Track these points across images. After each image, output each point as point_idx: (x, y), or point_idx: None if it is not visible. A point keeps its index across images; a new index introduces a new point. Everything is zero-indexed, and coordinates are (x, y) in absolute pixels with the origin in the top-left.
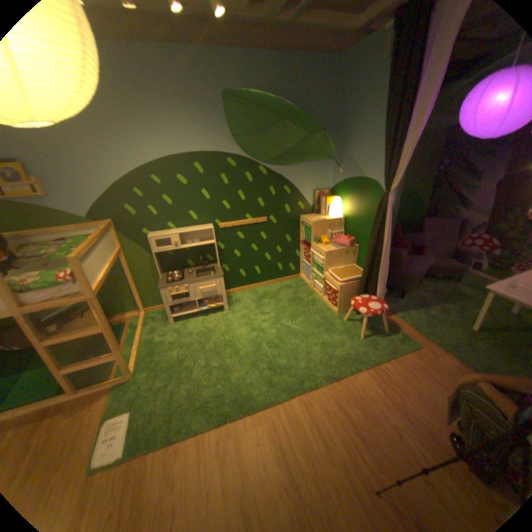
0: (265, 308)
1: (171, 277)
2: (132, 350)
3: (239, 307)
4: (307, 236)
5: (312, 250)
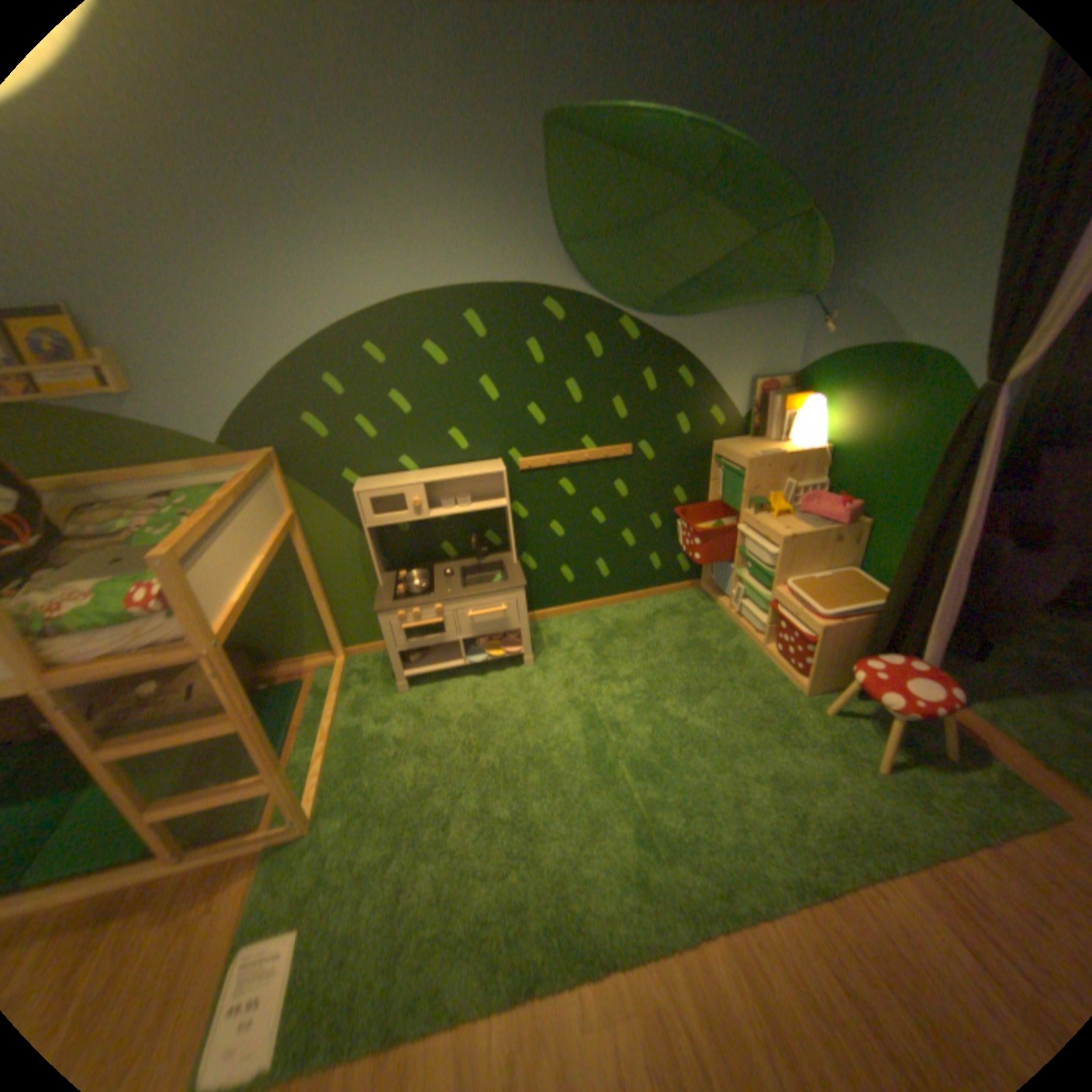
0: (620, 665)
1: (405, 584)
2: (314, 755)
3: (558, 657)
4: (730, 493)
5: (743, 527)
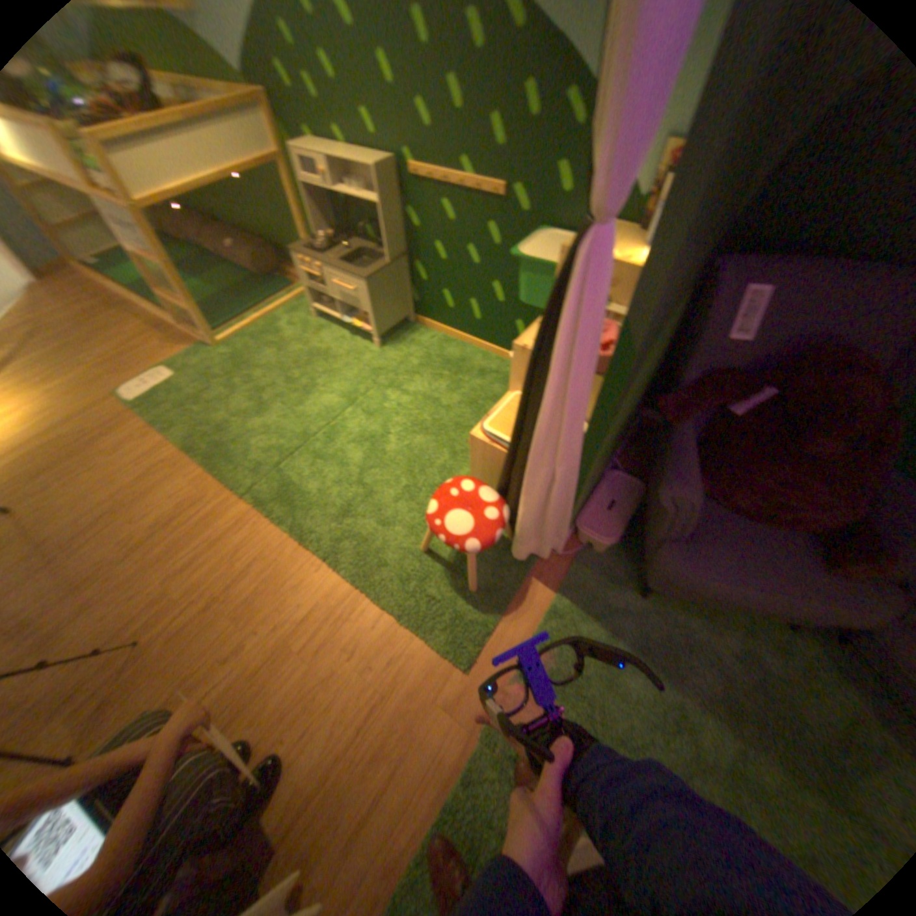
0: (416, 384)
1: (310, 239)
2: (248, 319)
3: (397, 355)
4: None
5: None
